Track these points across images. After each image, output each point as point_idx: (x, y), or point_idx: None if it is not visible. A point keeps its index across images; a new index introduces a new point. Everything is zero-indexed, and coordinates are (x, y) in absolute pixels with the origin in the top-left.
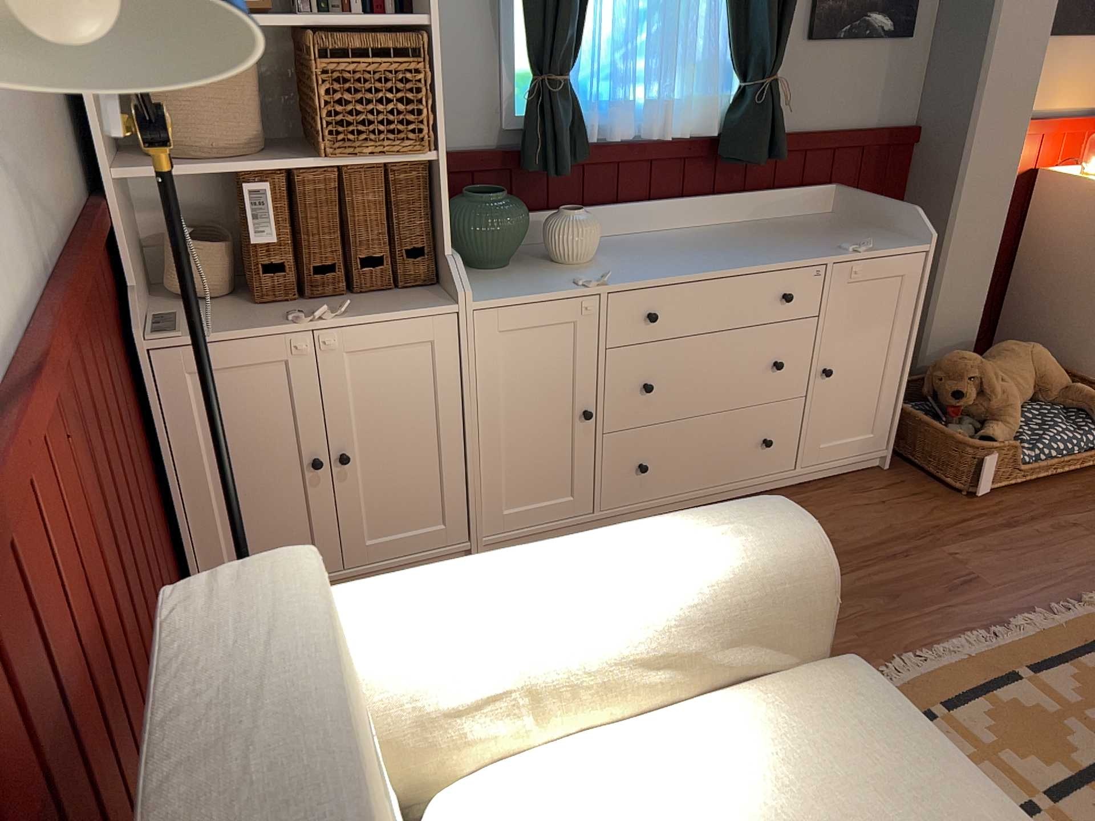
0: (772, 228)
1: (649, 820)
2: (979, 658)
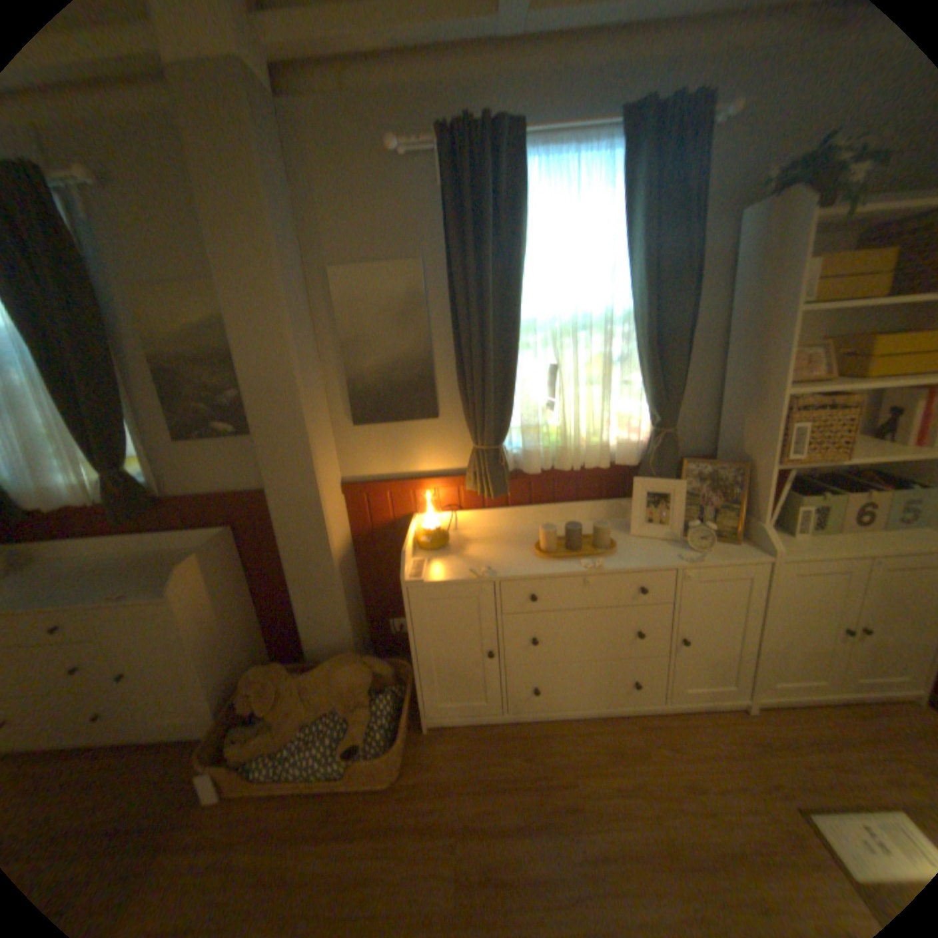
0: (155, 560)
1: None
2: None
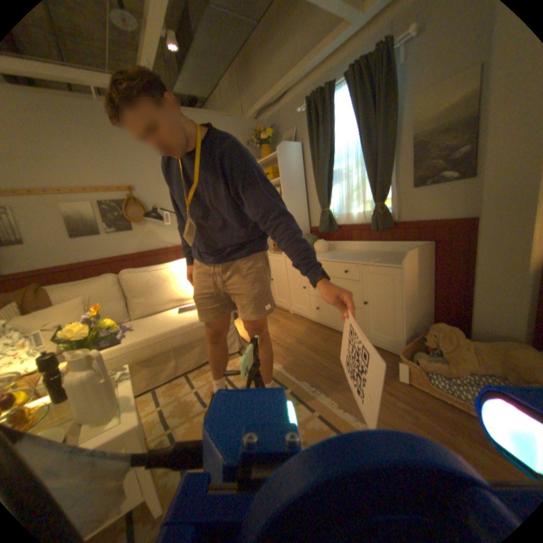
0: (388, 254)
1: (187, 307)
2: (292, 382)
